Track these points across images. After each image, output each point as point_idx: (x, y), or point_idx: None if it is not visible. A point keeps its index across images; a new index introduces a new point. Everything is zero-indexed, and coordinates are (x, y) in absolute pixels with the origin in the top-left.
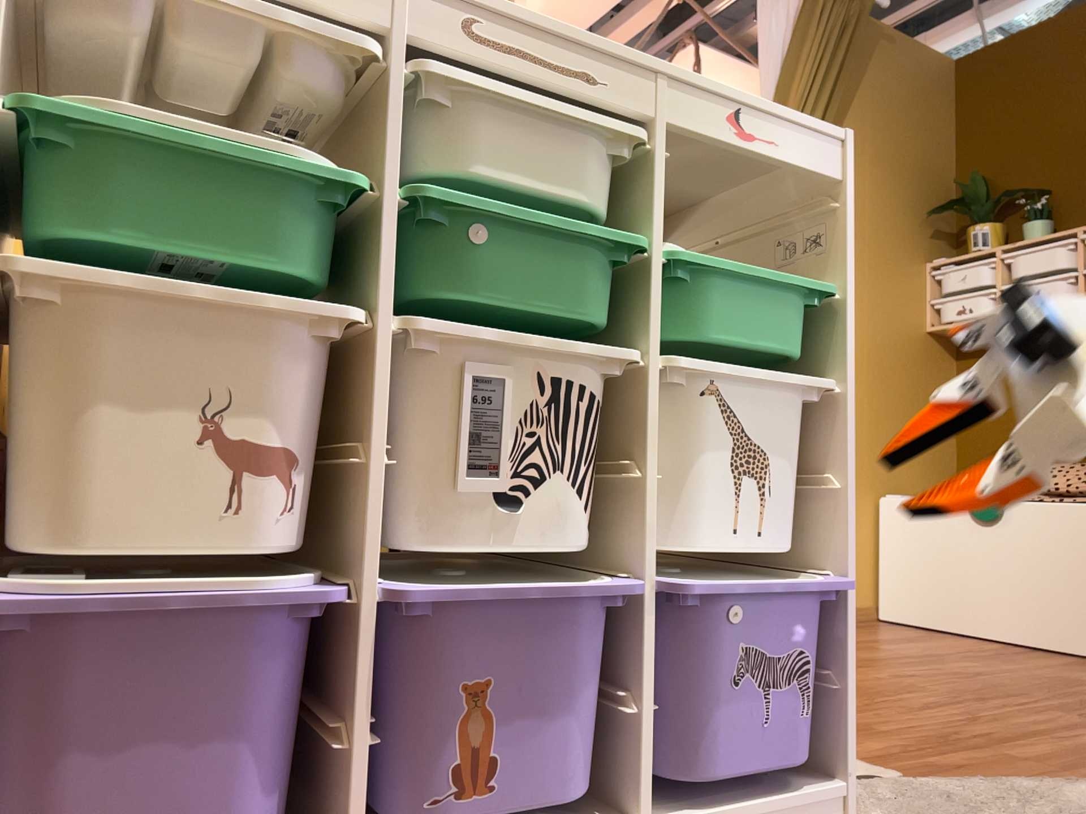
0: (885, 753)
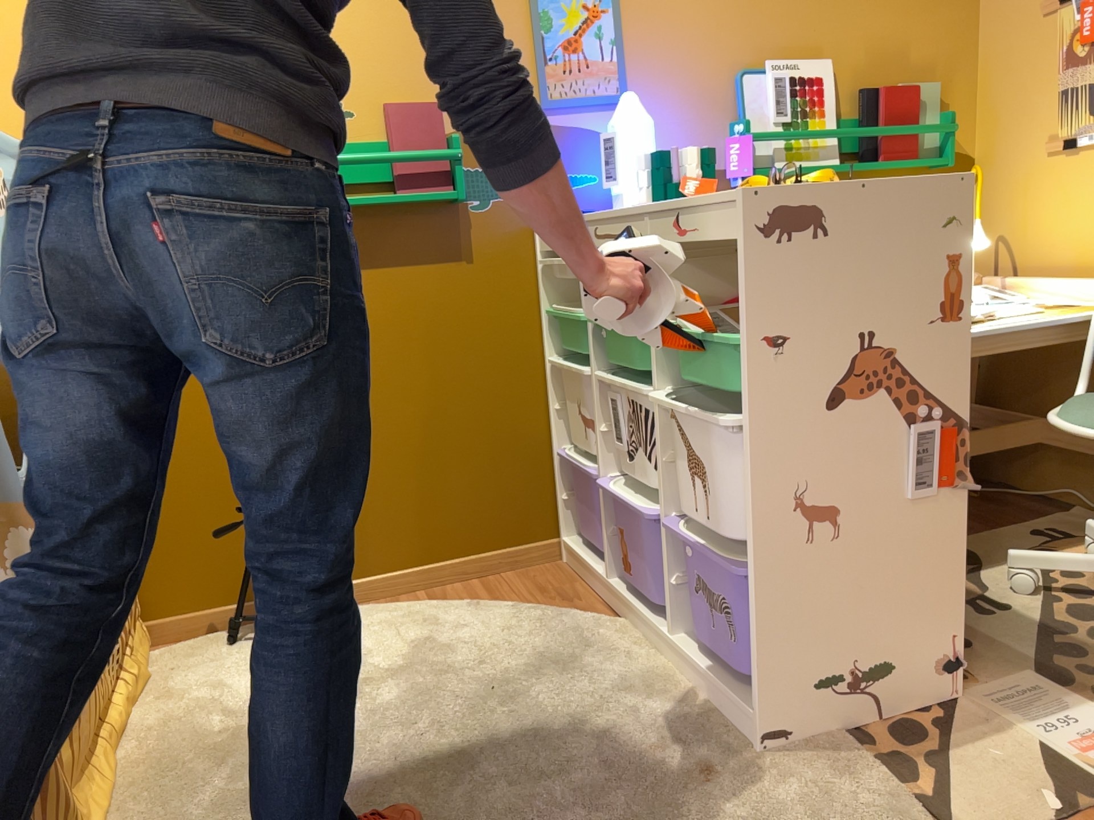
0: None
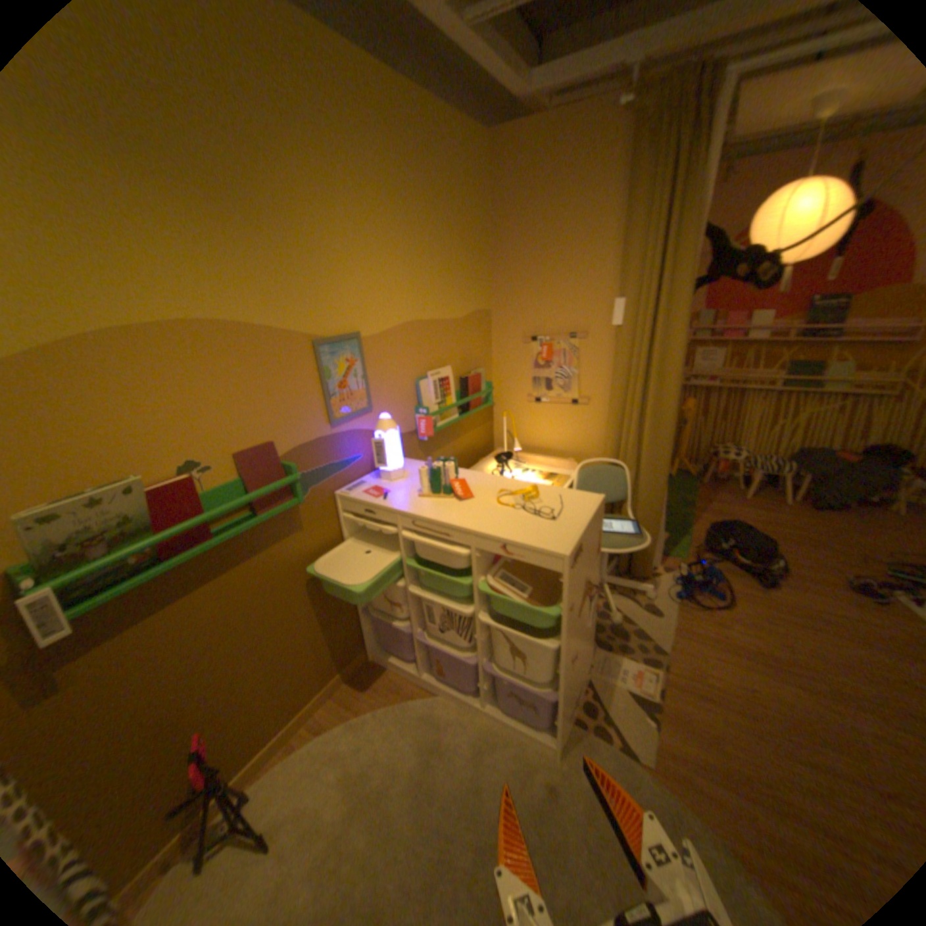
0: (677, 762)
